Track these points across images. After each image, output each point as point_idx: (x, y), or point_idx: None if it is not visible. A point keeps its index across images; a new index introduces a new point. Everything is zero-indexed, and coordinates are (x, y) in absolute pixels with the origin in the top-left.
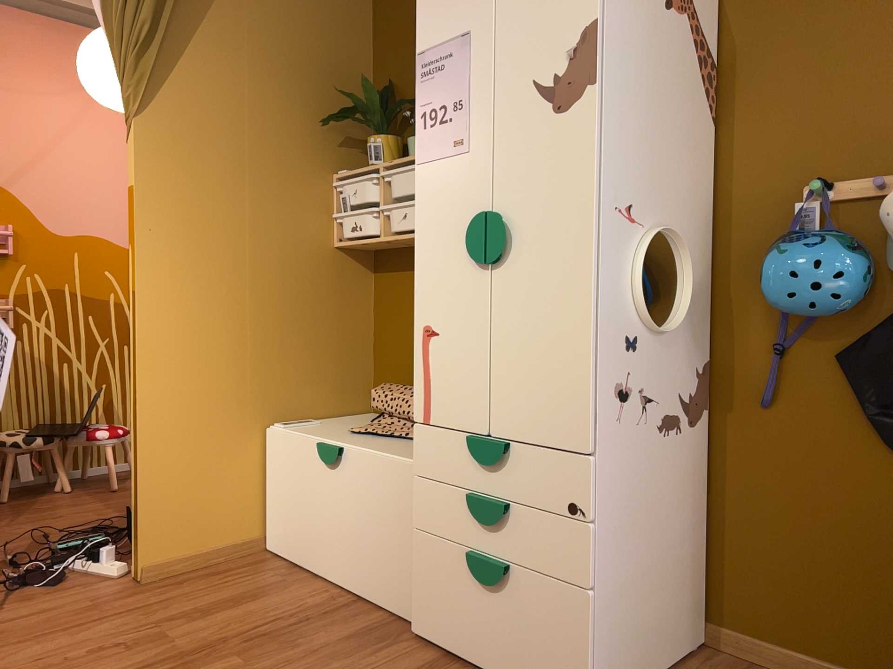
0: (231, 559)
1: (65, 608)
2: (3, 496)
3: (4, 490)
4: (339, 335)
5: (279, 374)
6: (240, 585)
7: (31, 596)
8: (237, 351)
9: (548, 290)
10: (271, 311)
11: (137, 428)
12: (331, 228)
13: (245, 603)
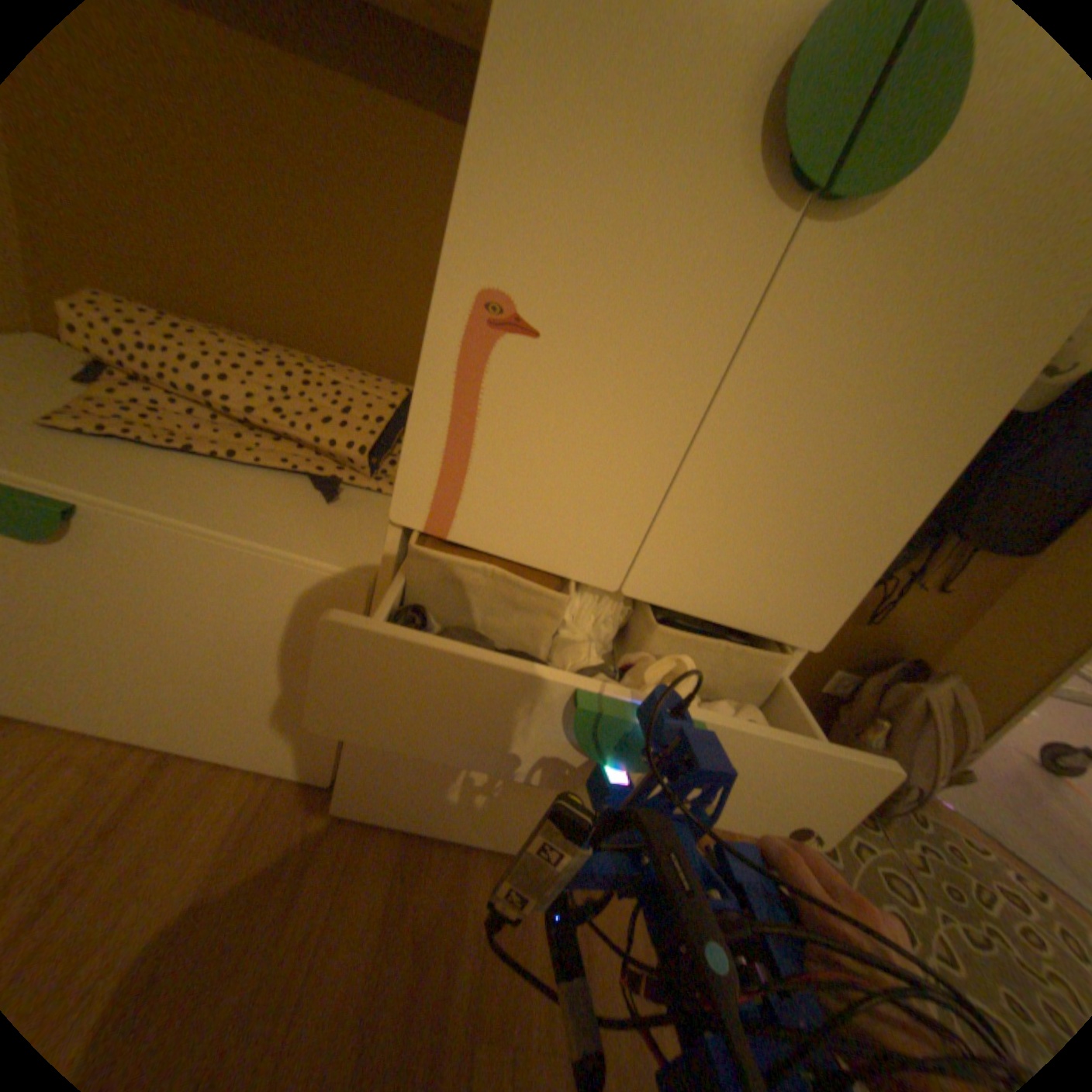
0: None
1: None
2: None
3: None
4: None
5: None
6: None
7: None
8: None
9: (924, 347)
10: None
11: None
12: None
13: None
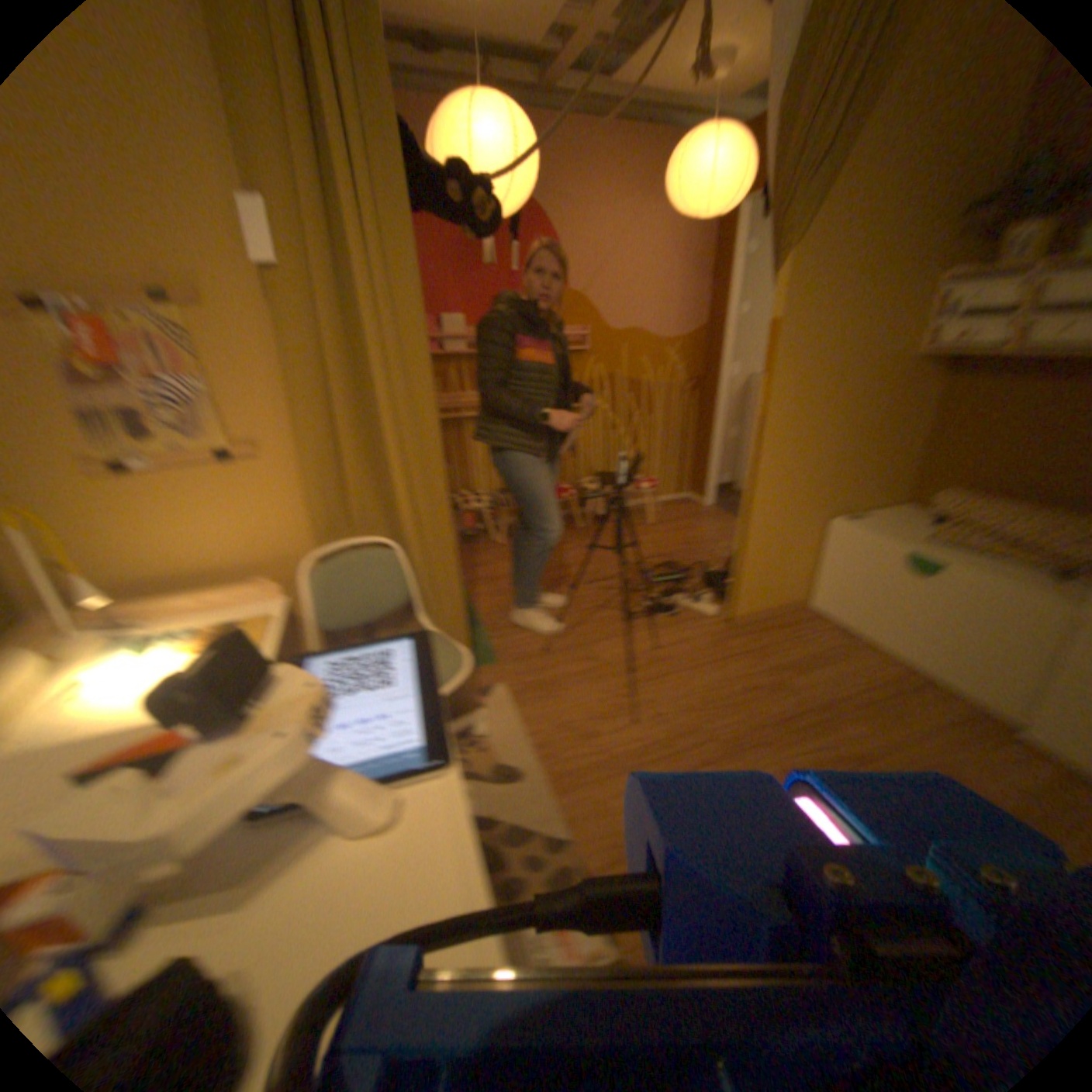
0: (790, 611)
1: (699, 639)
2: (590, 523)
3: (590, 519)
4: (902, 436)
5: (849, 475)
6: (815, 641)
7: (669, 622)
8: (825, 457)
9: None
10: (857, 420)
11: (750, 522)
12: (926, 331)
13: (833, 663)
